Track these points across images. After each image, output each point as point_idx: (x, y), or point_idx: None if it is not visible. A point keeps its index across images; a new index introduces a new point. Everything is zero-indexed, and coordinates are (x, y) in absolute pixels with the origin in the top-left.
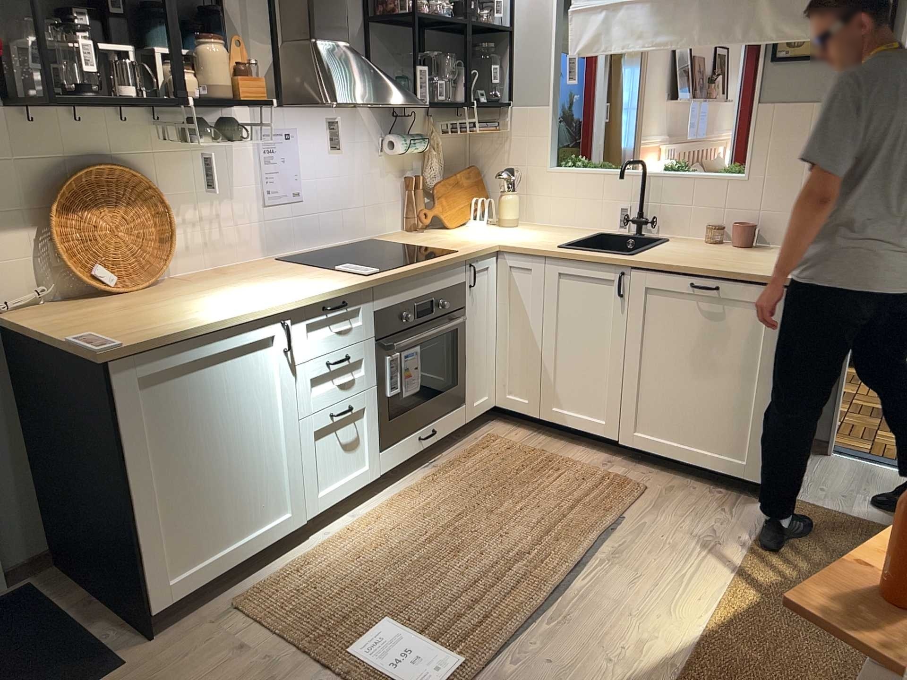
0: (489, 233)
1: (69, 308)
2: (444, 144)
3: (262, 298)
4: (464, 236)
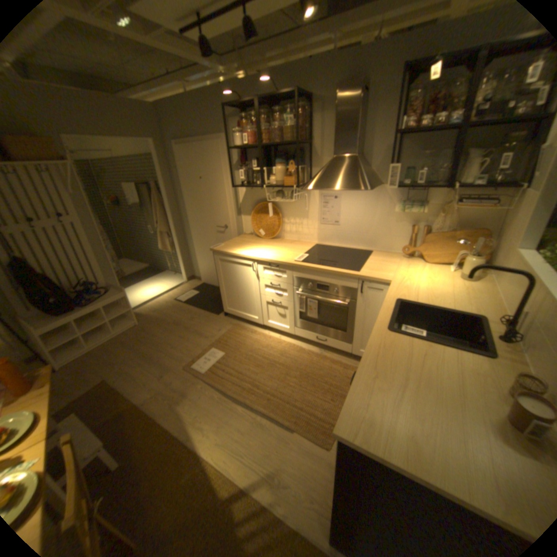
0: (428, 275)
1: (248, 238)
2: (469, 209)
3: (259, 253)
4: (409, 269)
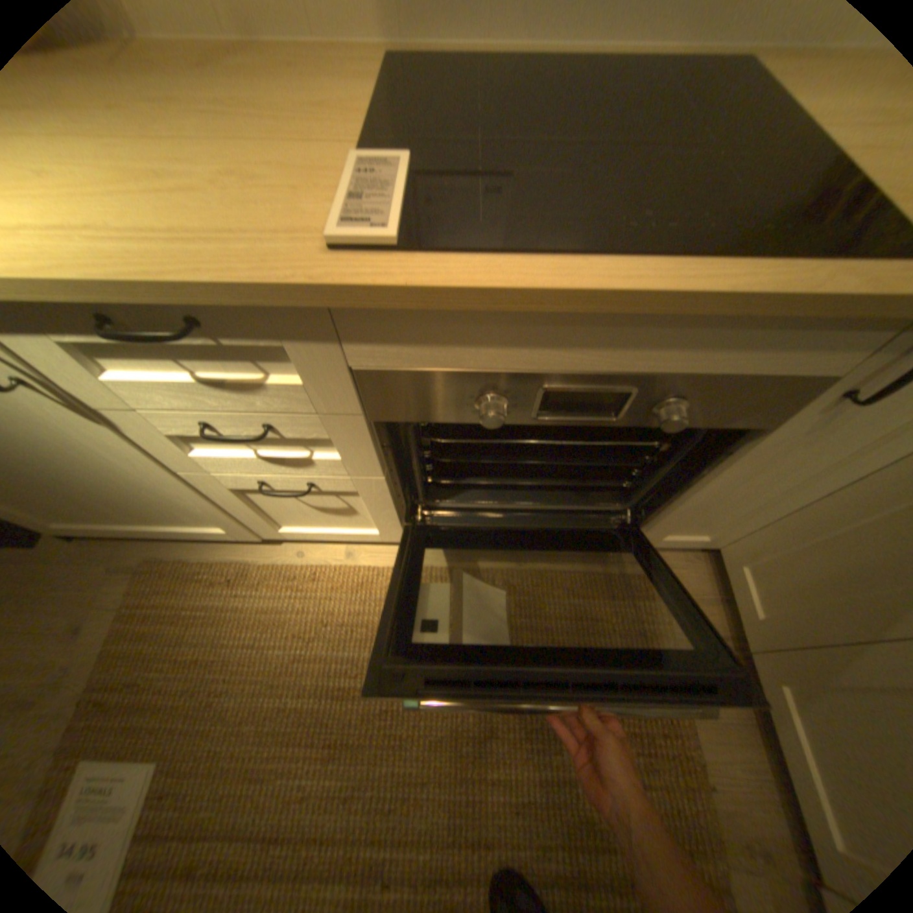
0: None
1: None
2: None
3: None
4: None
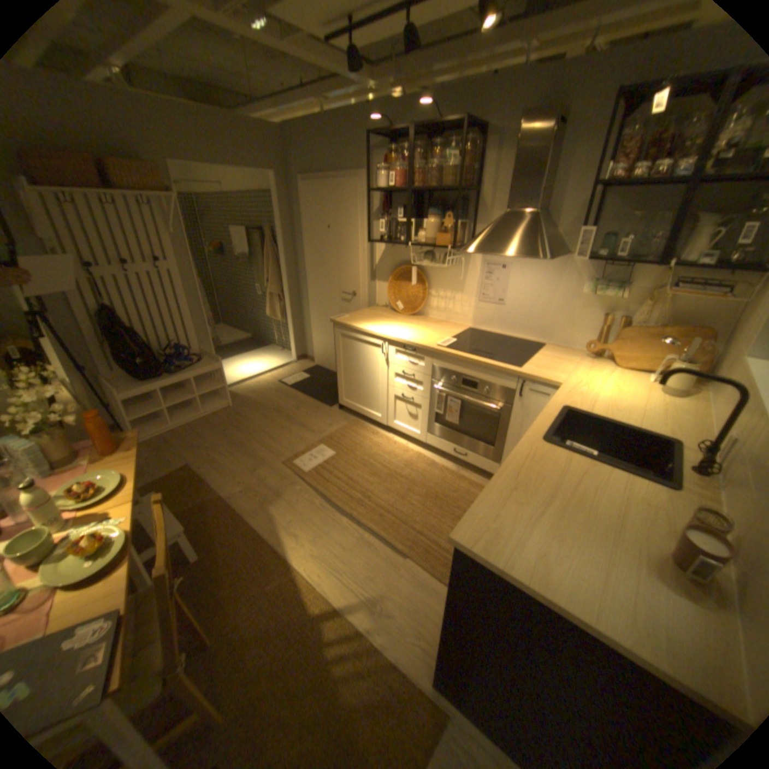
0: (616, 383)
1: (382, 311)
2: (690, 299)
3: (393, 331)
4: (590, 372)
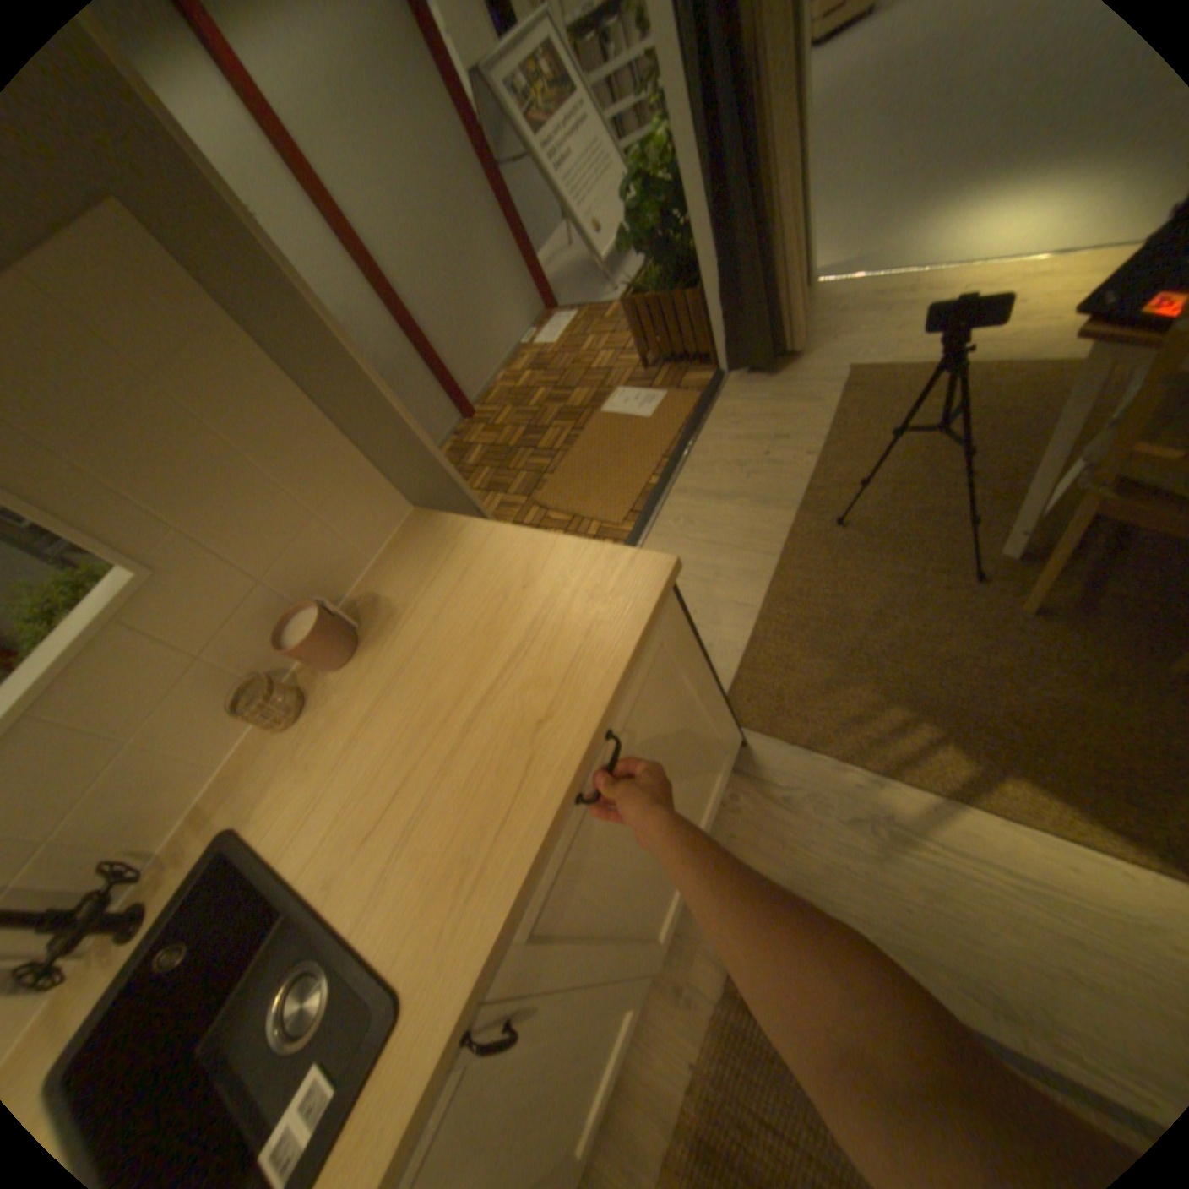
0: None
1: None
2: None
3: None
4: None
